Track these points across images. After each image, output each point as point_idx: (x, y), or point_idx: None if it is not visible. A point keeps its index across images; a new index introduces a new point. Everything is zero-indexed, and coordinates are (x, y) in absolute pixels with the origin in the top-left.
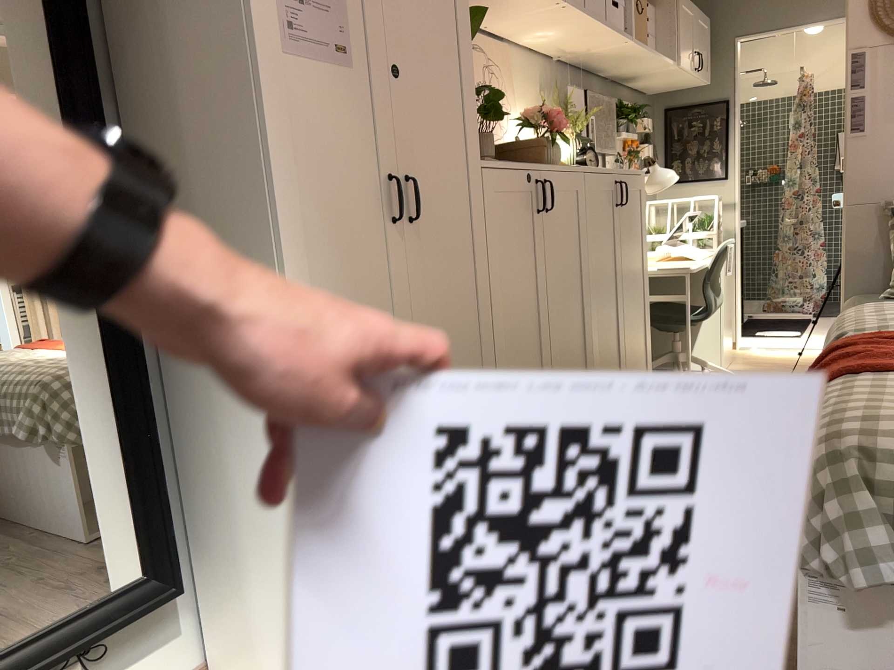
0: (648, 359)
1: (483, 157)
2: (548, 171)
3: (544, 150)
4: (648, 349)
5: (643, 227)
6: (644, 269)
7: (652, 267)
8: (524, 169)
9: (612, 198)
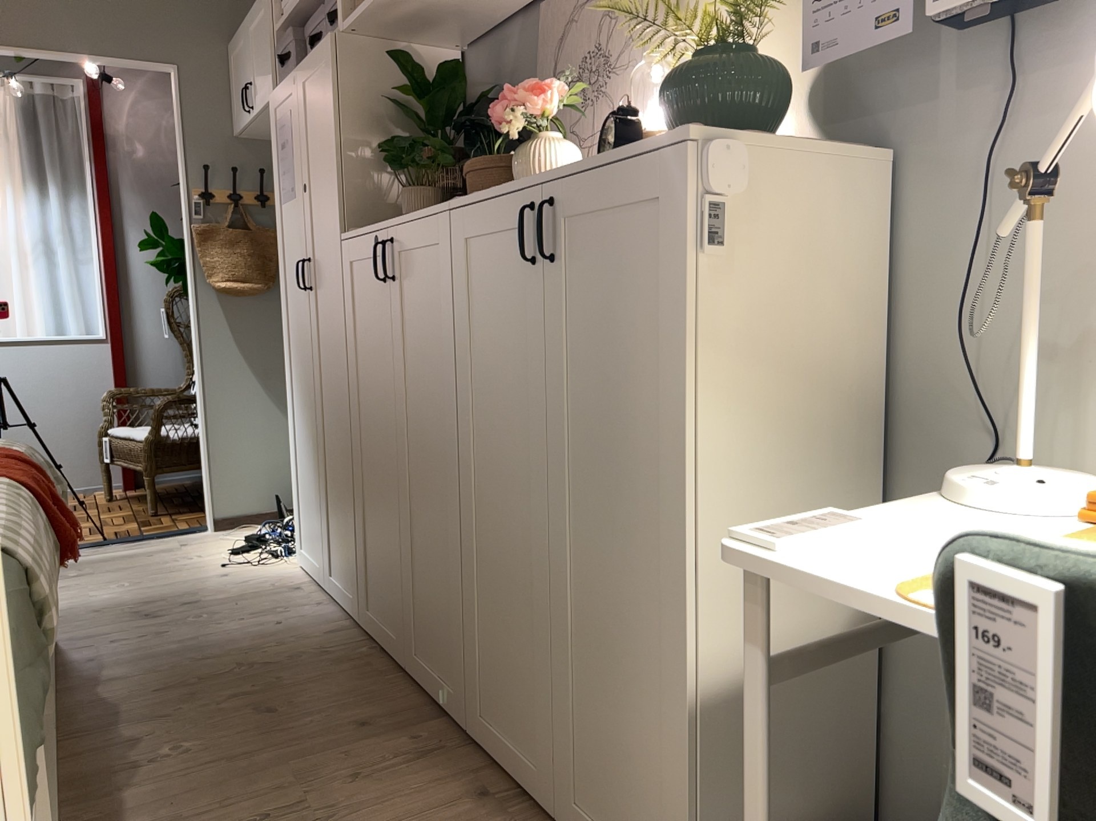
0: (690, 784)
1: (349, 231)
2: (397, 227)
3: (515, 167)
4: (690, 752)
5: (686, 333)
6: (685, 479)
7: (893, 534)
8: (373, 234)
9: (528, 248)
